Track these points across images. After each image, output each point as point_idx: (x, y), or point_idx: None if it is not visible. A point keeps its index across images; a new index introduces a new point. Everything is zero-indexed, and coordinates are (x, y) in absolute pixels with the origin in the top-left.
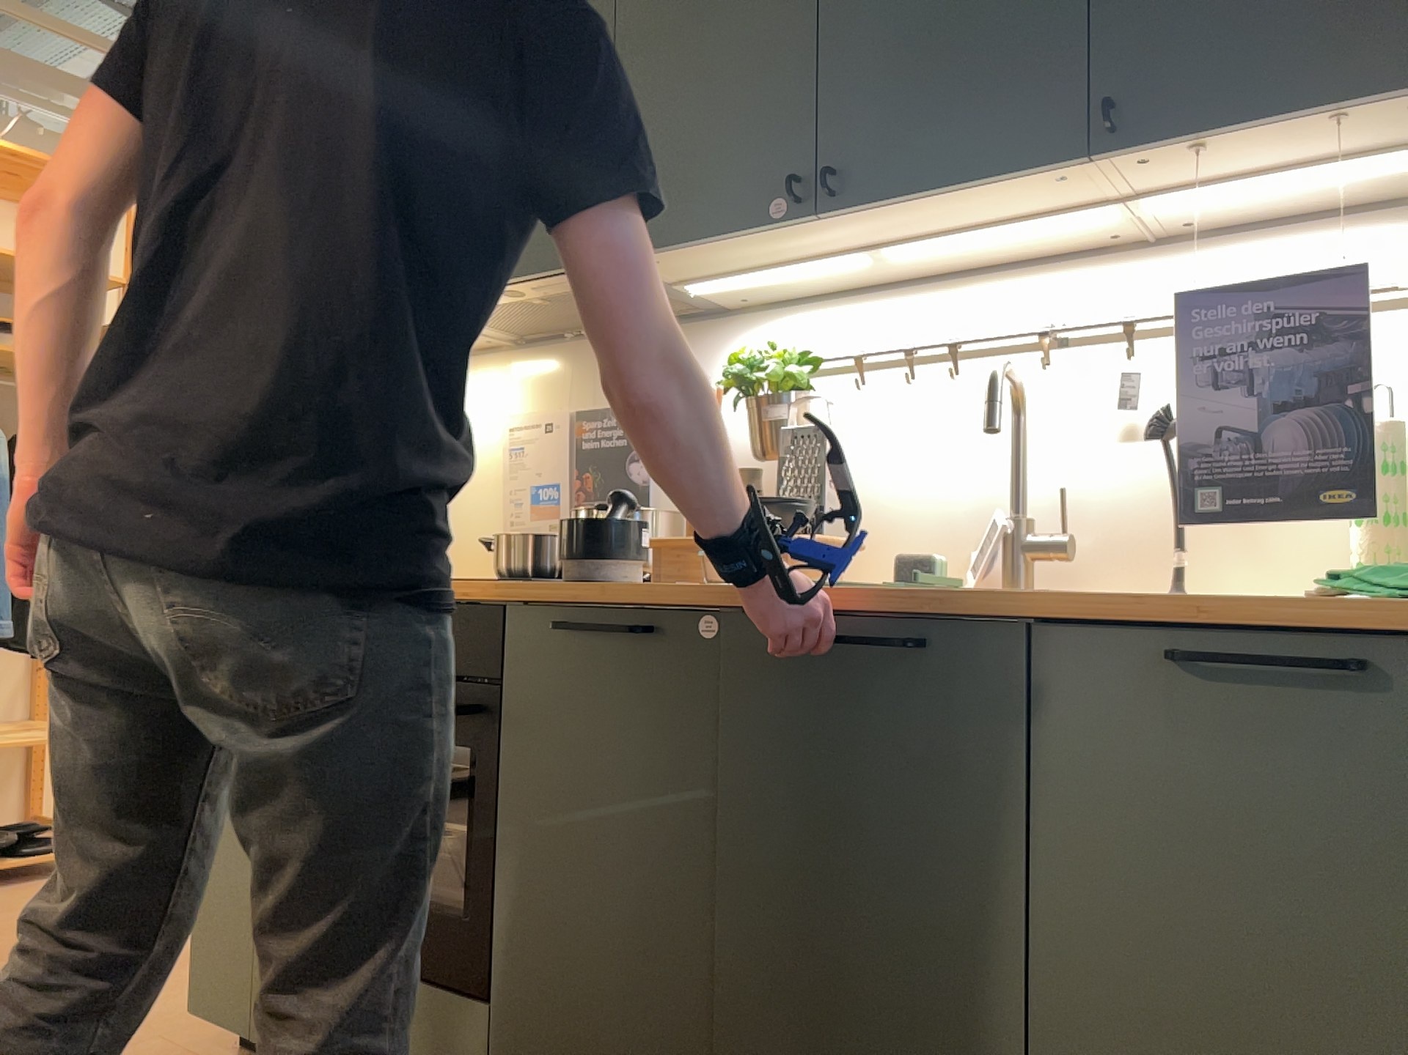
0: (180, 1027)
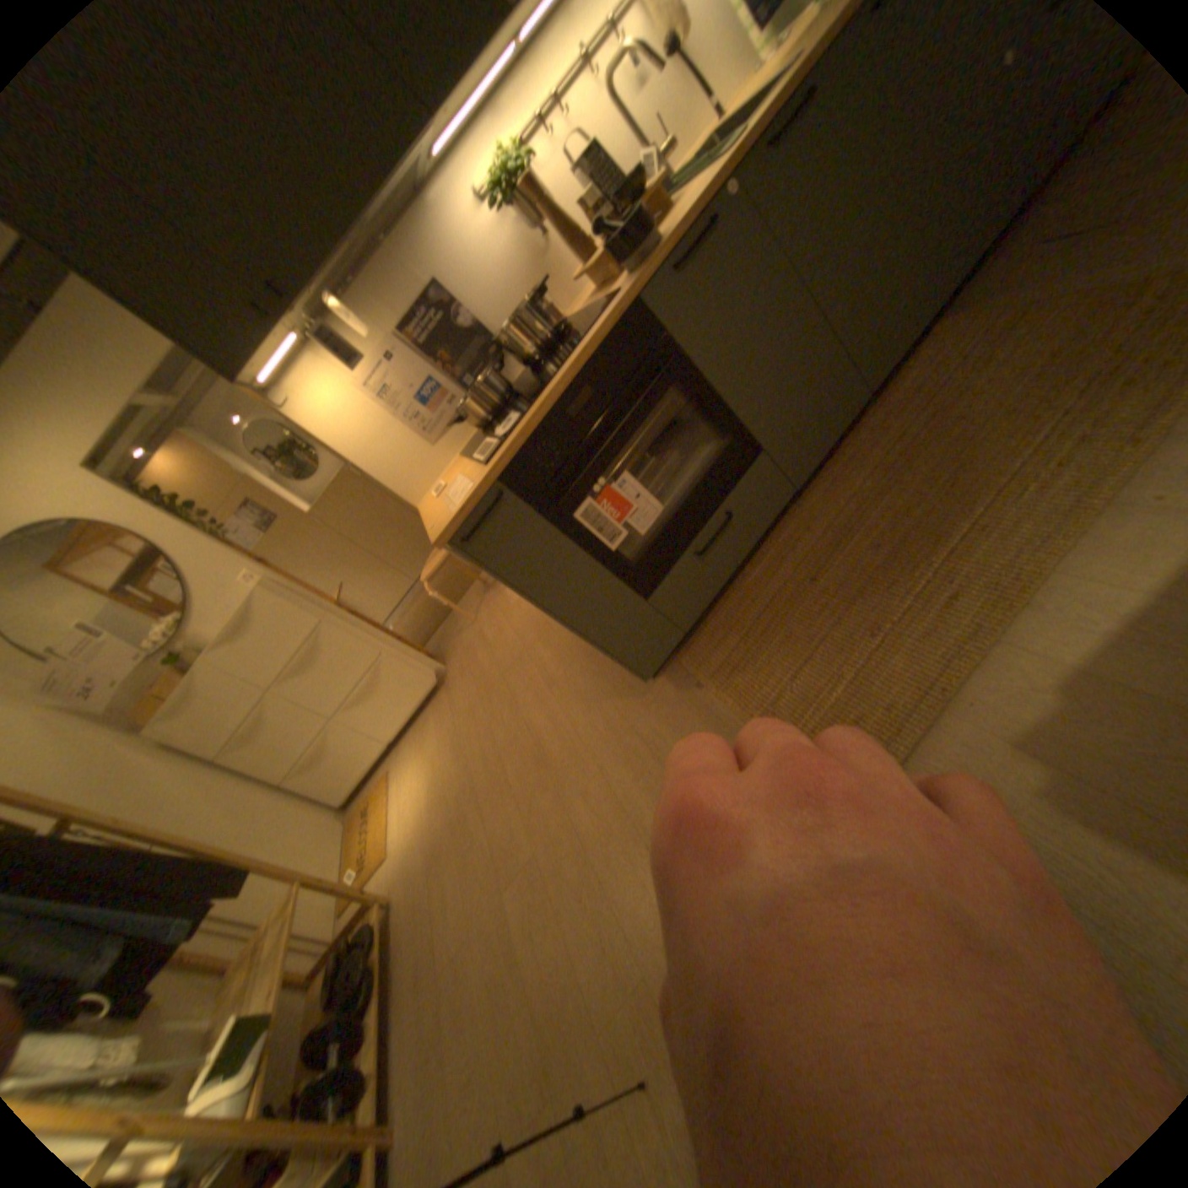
0: (620, 720)
